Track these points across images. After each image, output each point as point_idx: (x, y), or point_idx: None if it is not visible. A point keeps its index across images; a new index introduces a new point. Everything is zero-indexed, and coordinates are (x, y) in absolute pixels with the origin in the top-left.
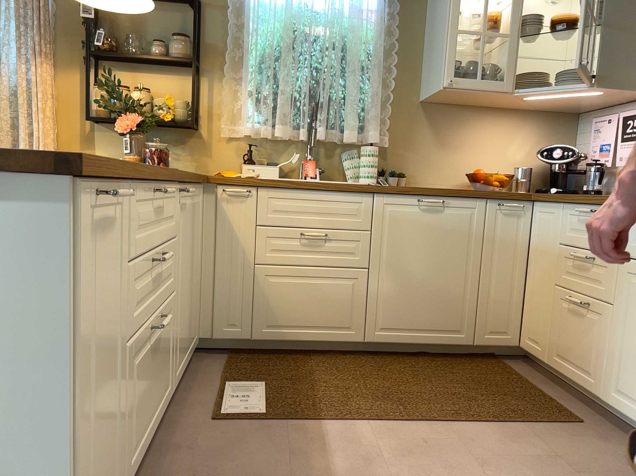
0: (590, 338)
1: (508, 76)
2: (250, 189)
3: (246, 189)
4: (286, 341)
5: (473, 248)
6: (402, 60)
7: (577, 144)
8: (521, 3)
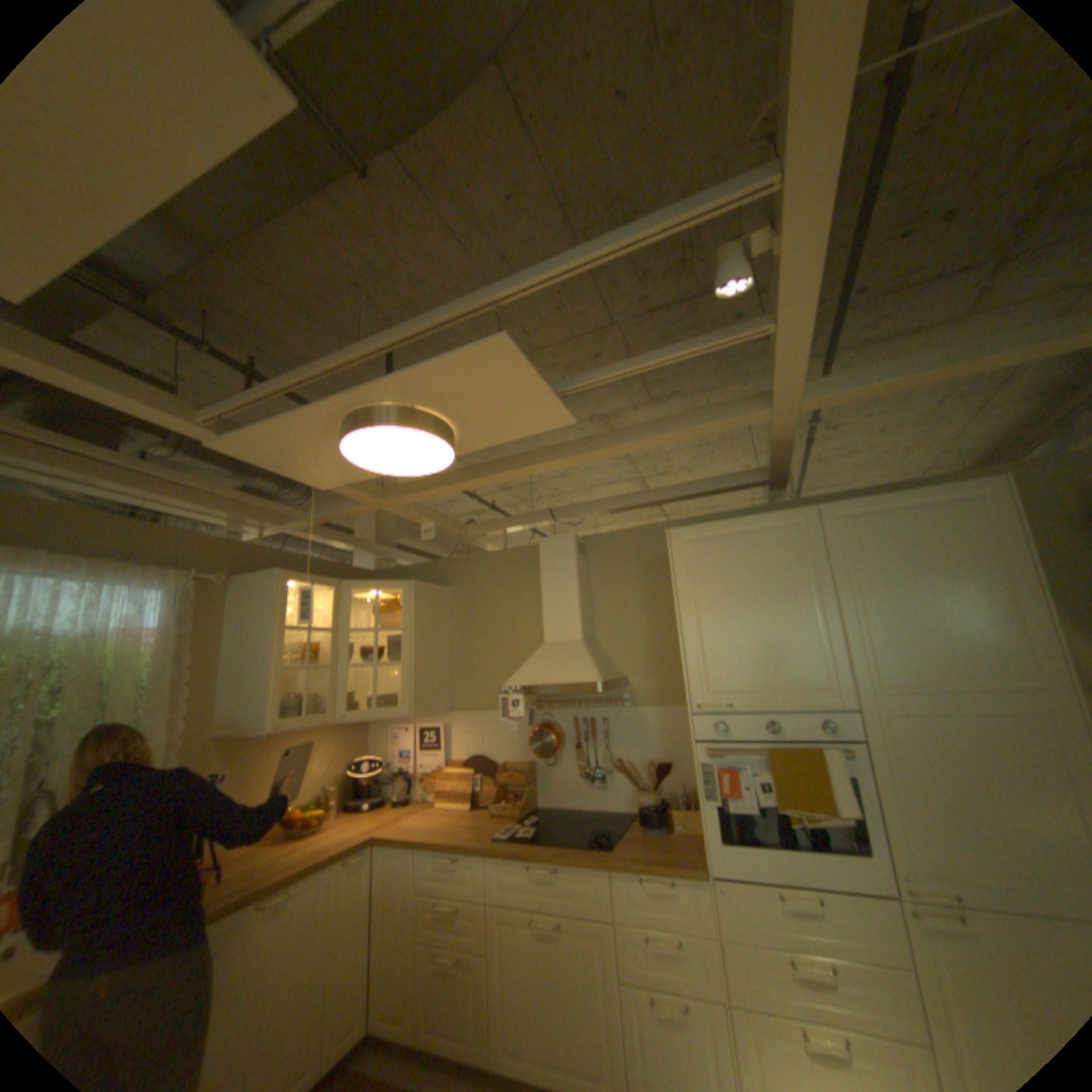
0: (463, 1002)
1: (329, 710)
2: None
3: None
4: None
5: (317, 942)
6: (188, 691)
7: (367, 746)
8: (337, 636)
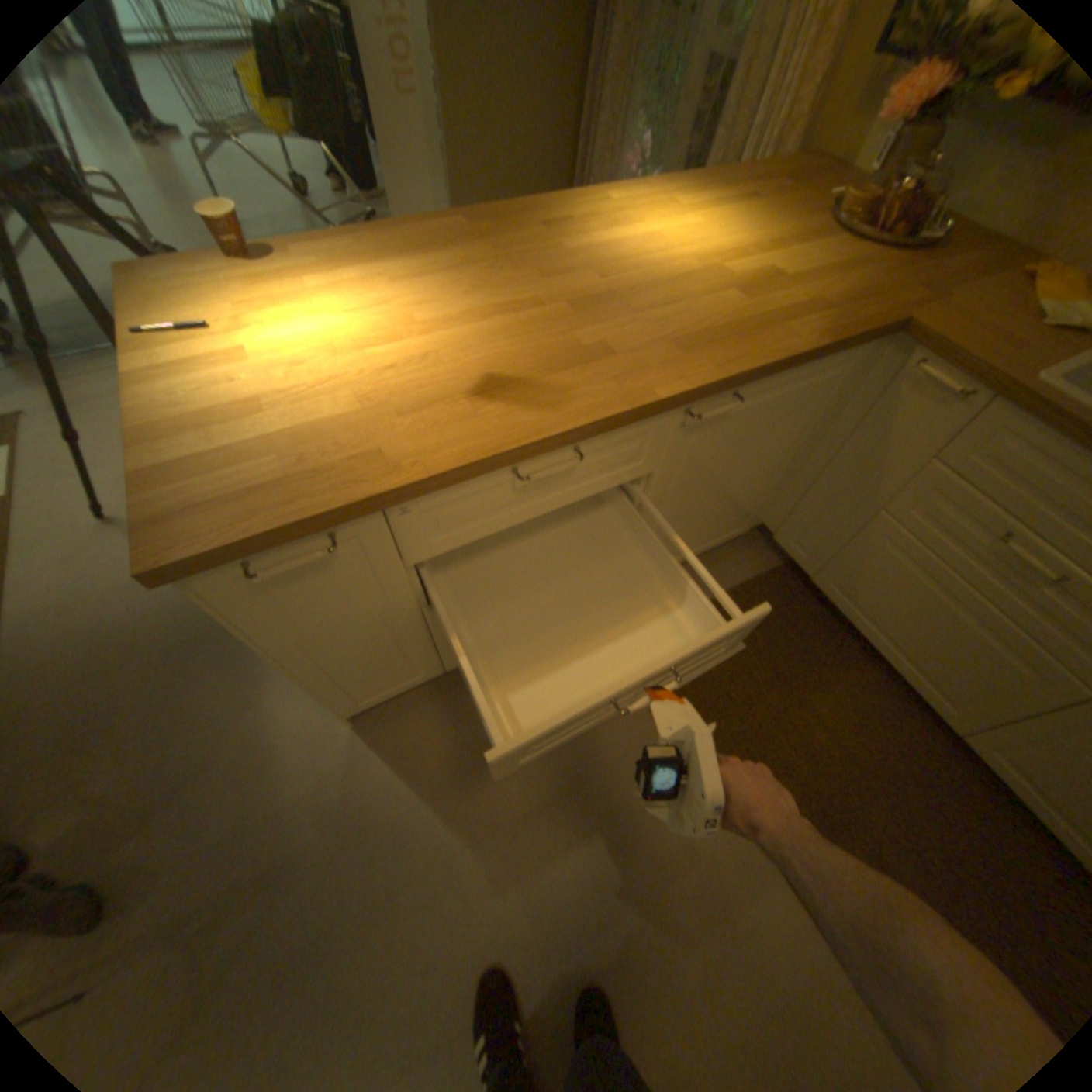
0: None
1: None
2: (980, 391)
3: (974, 385)
4: (852, 622)
5: None
6: None
7: None
8: None
